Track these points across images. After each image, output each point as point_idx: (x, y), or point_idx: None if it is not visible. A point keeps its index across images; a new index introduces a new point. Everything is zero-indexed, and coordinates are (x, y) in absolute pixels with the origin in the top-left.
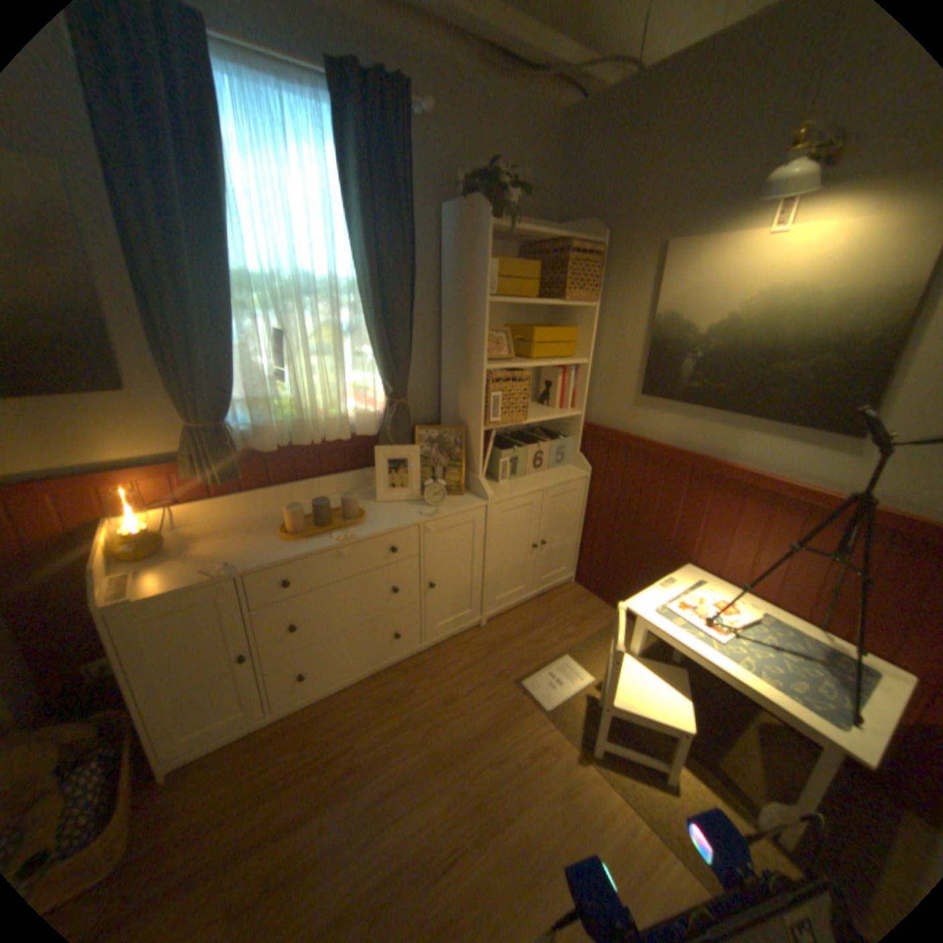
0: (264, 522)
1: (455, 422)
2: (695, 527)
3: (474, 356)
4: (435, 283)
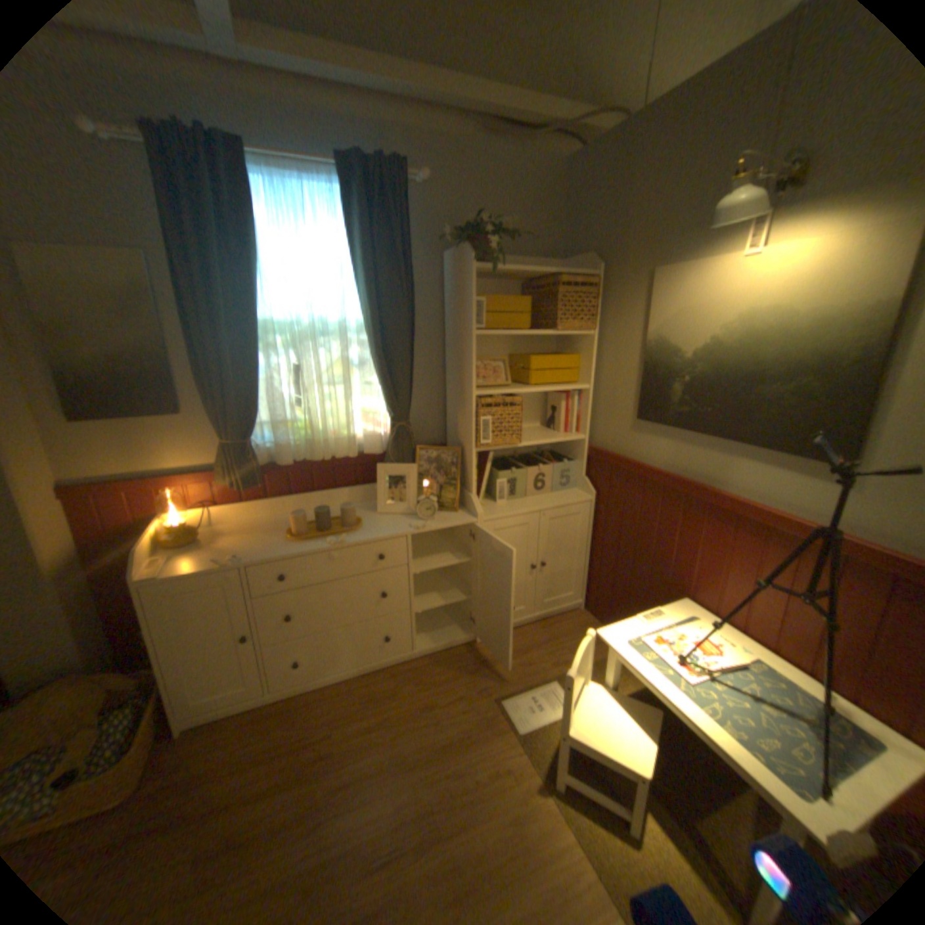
0: (279, 525)
1: (456, 443)
2: (692, 559)
3: (466, 384)
4: (439, 320)
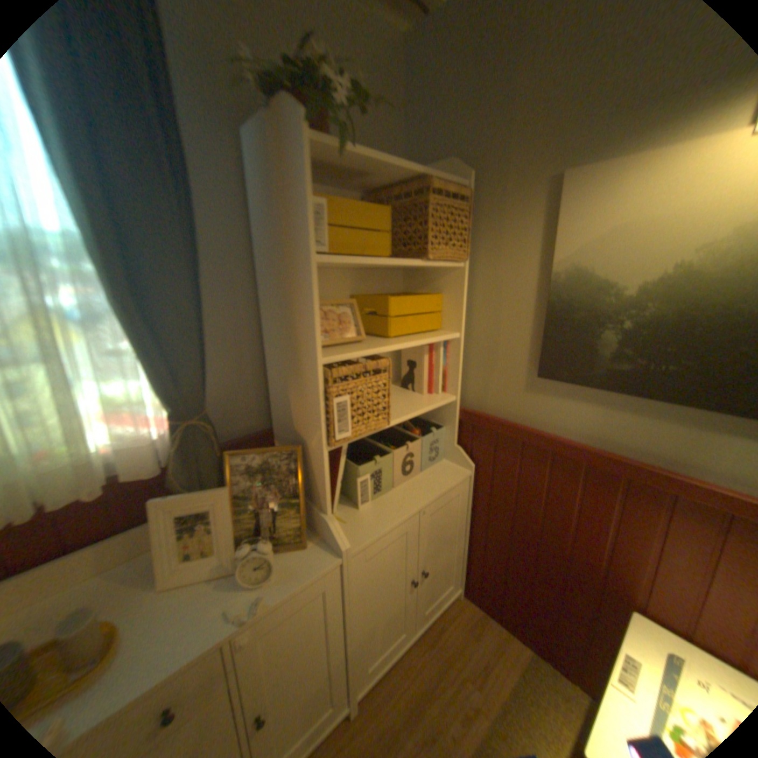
0: None
1: (289, 432)
2: (641, 561)
3: (304, 344)
4: (243, 241)
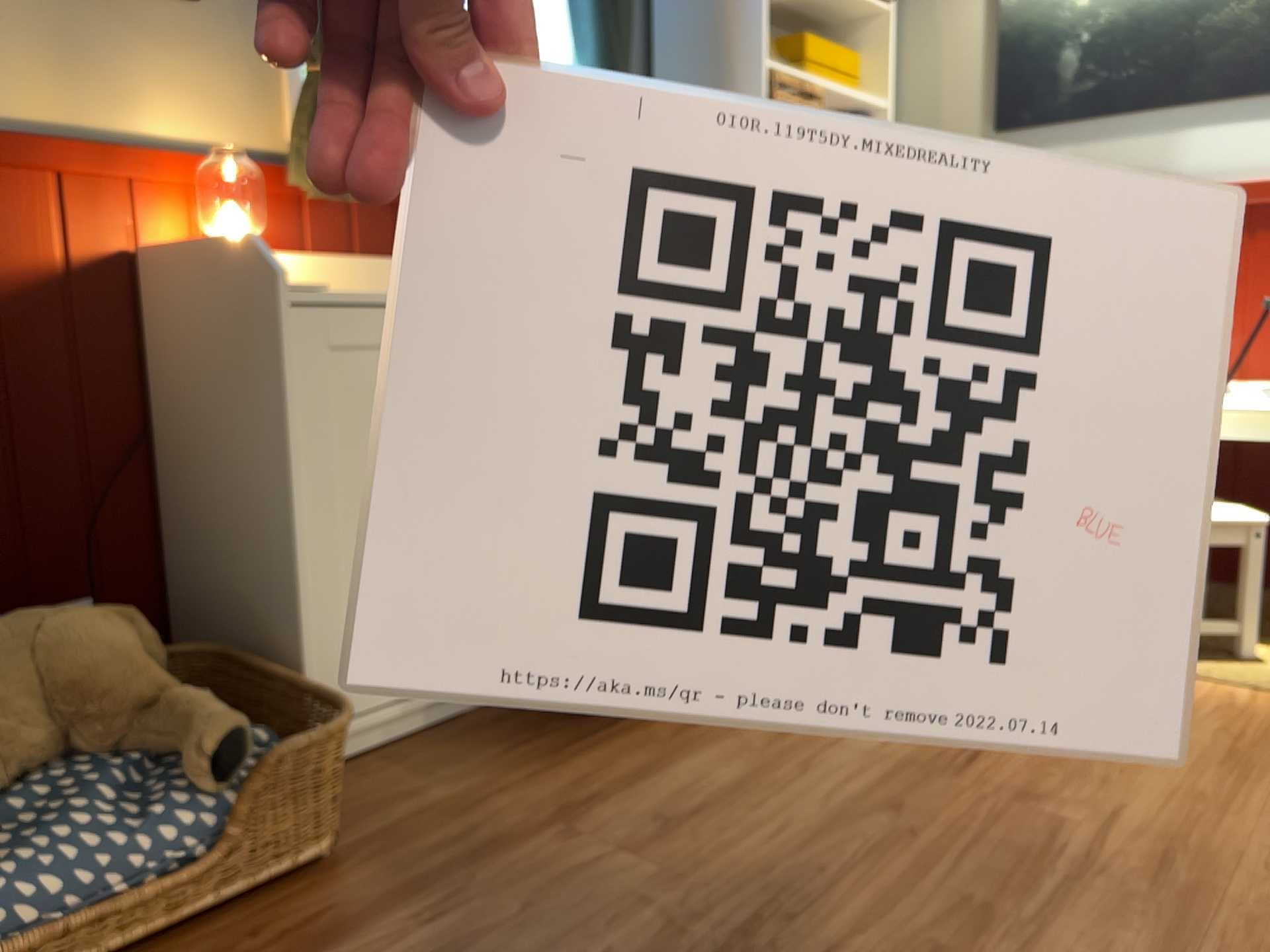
0: None
1: None
2: None
3: (740, 47)
4: None
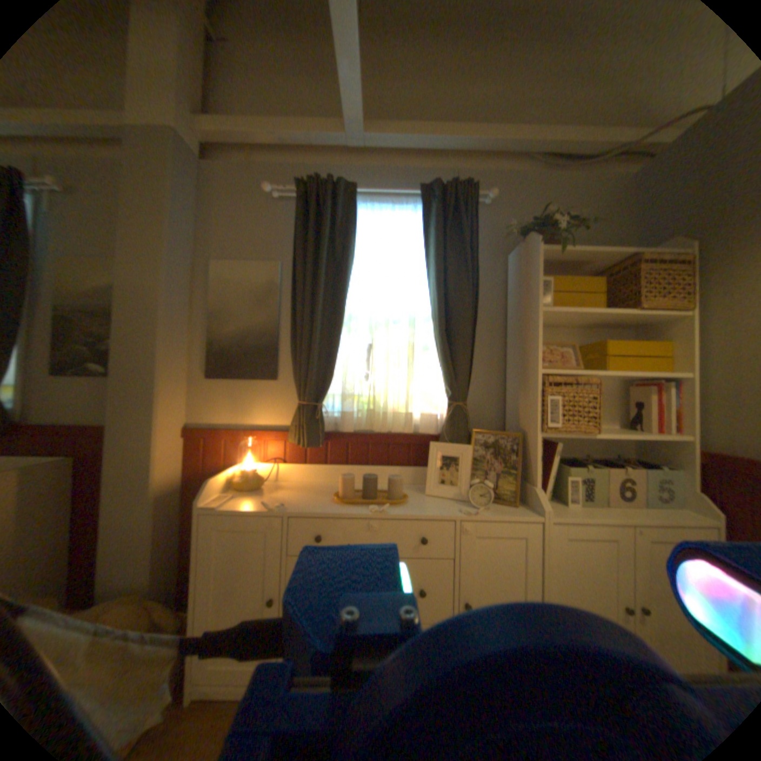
0: (331, 489)
1: (517, 431)
2: None
3: (531, 362)
4: (502, 314)
